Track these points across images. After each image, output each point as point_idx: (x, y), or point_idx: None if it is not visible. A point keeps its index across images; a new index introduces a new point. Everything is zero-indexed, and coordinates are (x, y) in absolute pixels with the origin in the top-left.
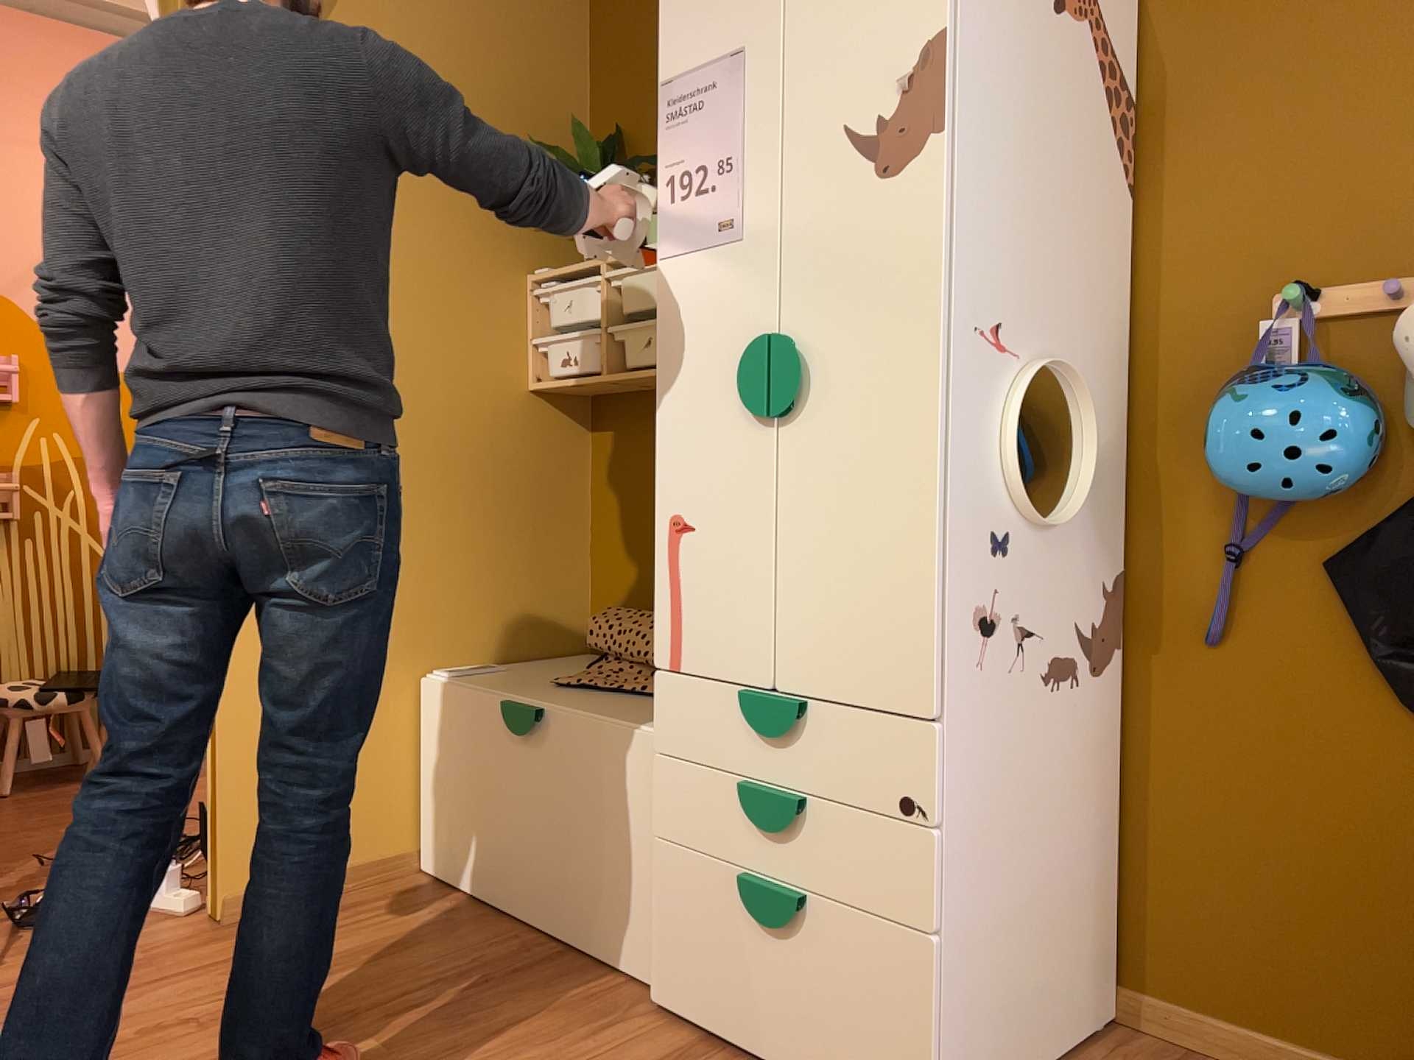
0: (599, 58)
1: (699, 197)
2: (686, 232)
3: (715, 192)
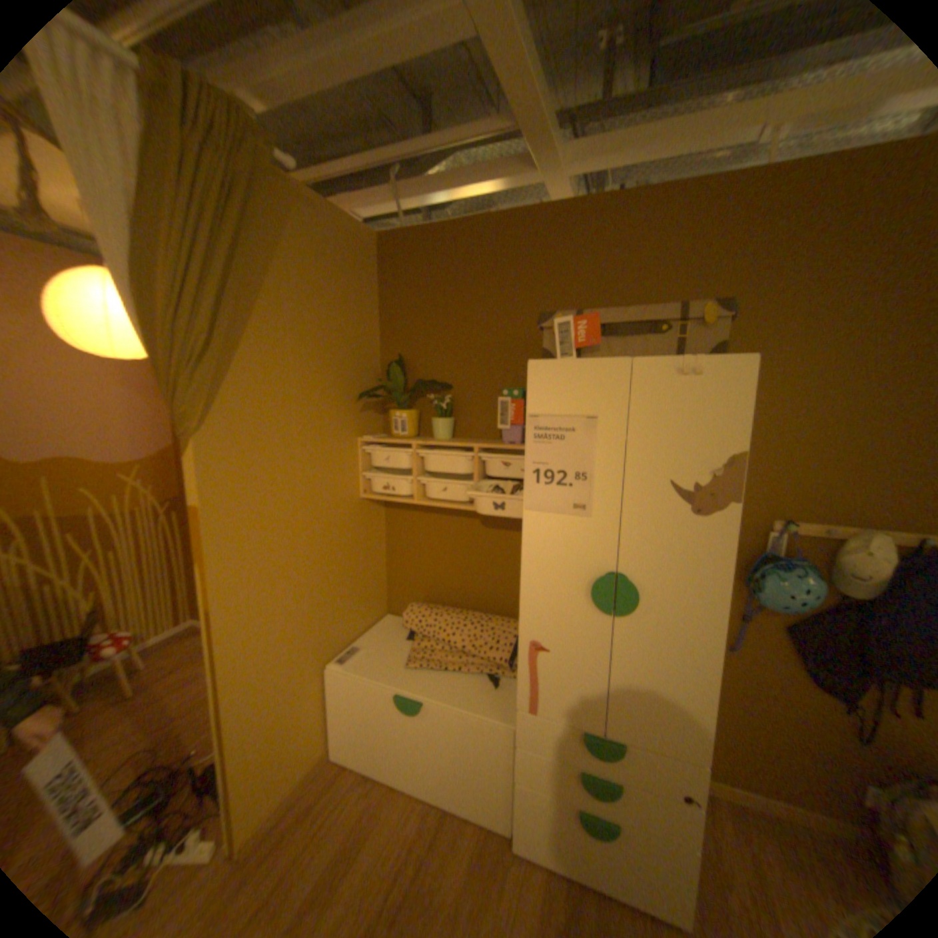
0: (384, 312)
1: (558, 486)
2: (547, 502)
3: (571, 487)
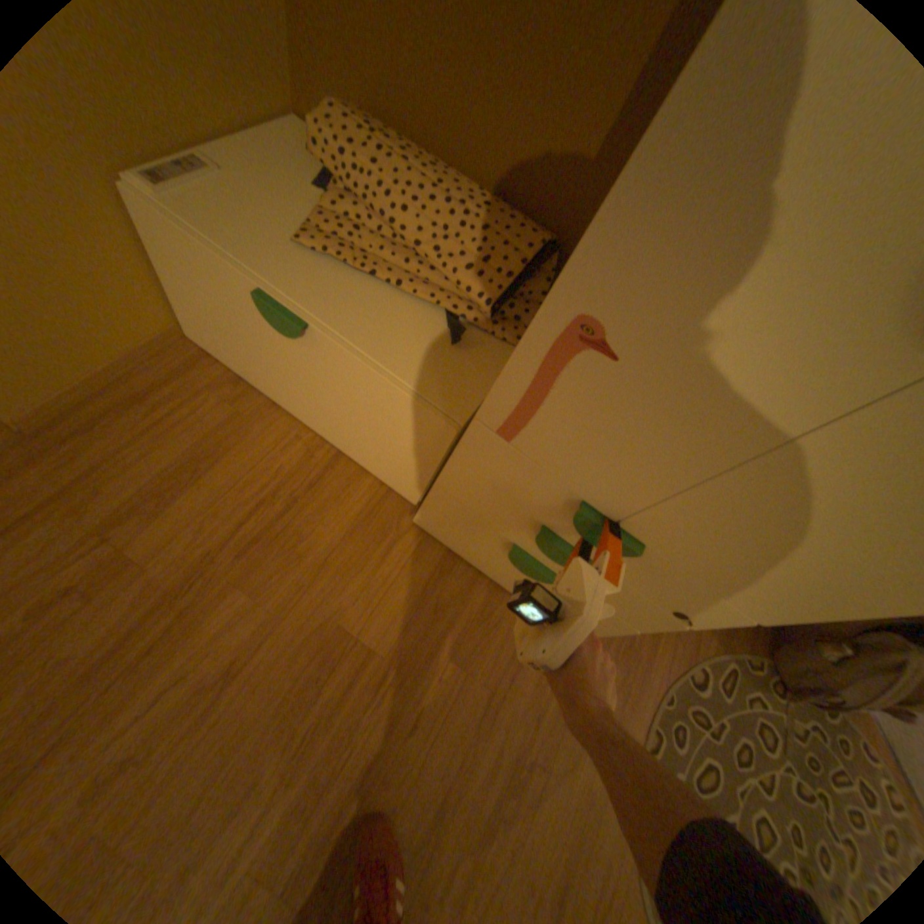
0: None
1: None
2: None
3: None
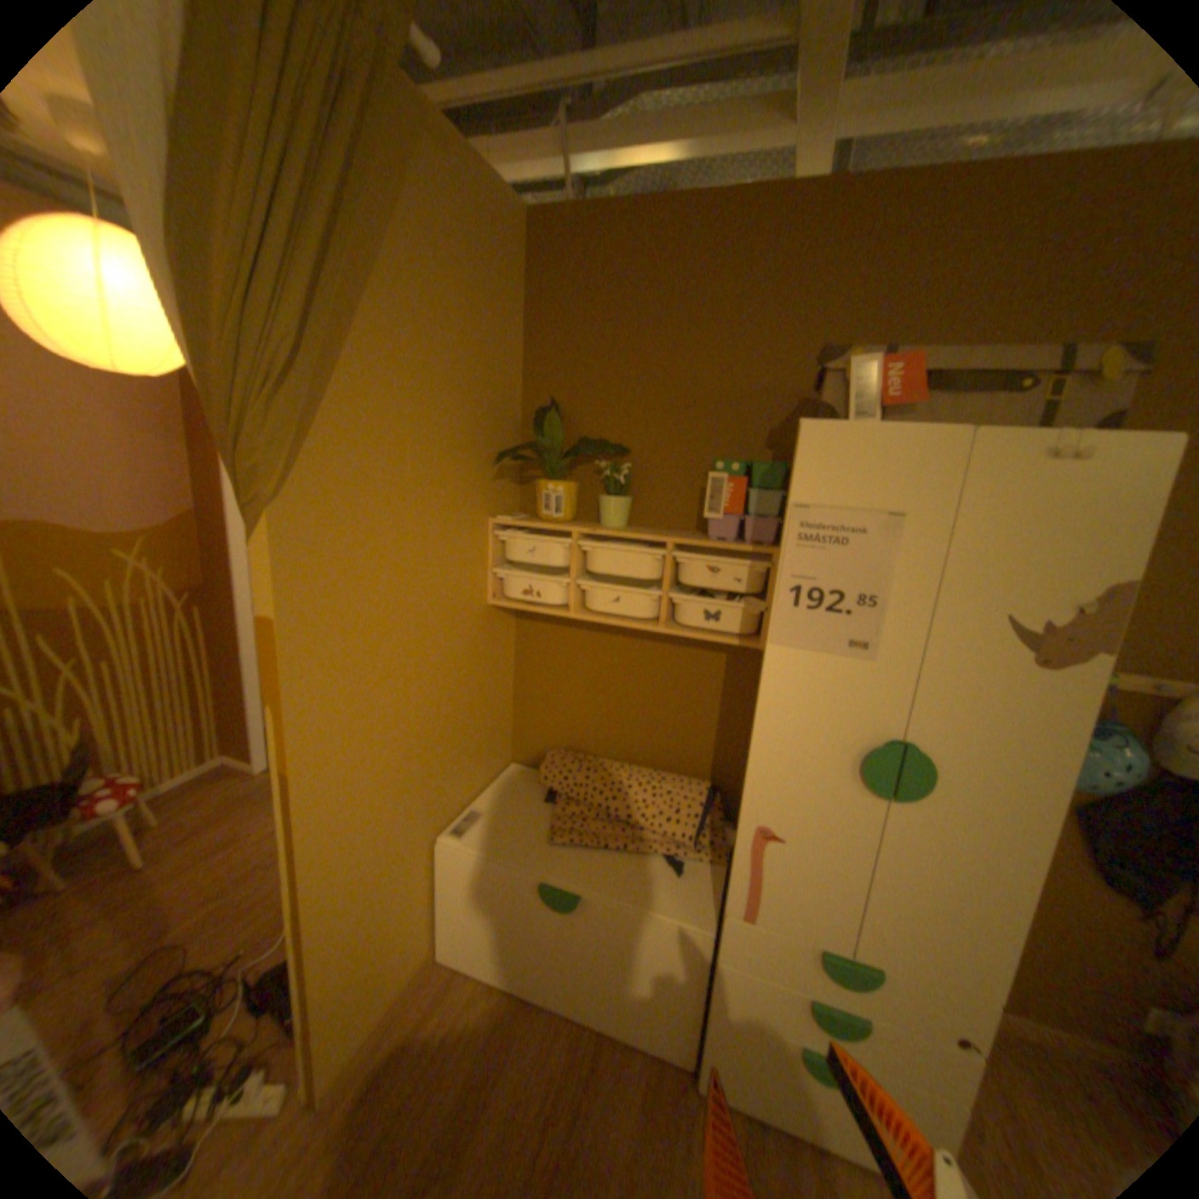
0: (533, 332)
1: (829, 613)
2: (808, 635)
3: (850, 615)
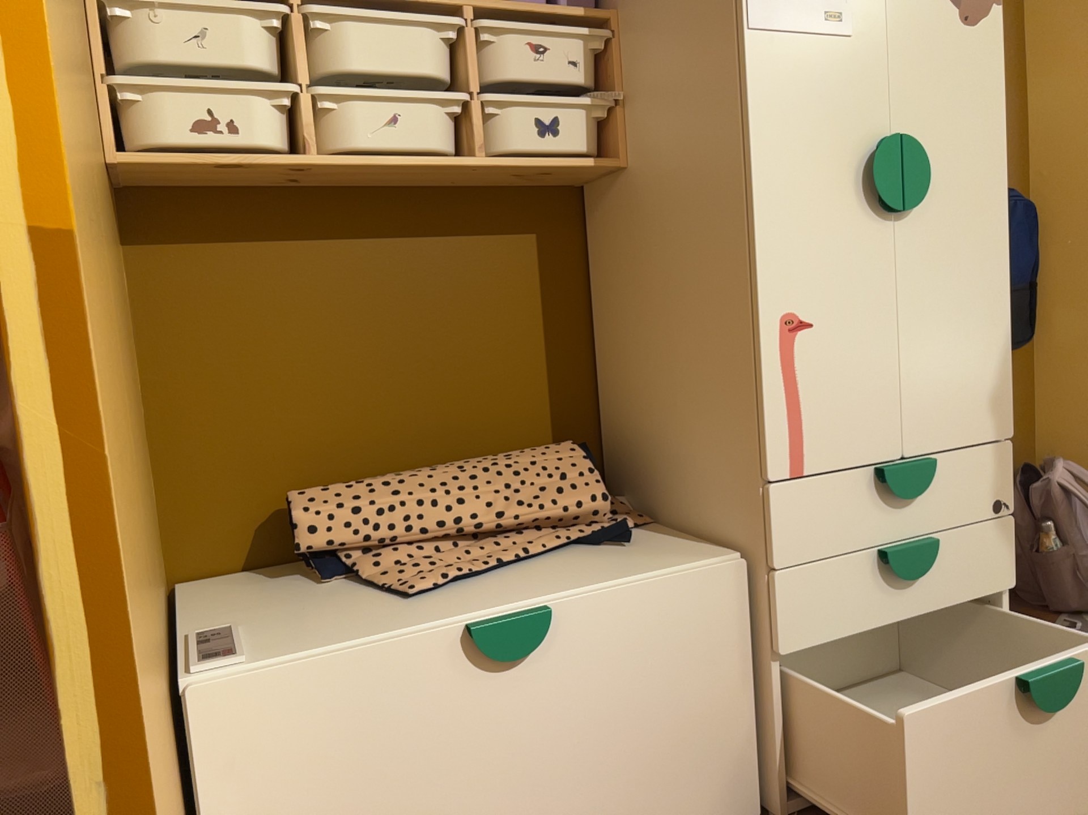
0: None
1: None
2: (785, 10)
3: None
